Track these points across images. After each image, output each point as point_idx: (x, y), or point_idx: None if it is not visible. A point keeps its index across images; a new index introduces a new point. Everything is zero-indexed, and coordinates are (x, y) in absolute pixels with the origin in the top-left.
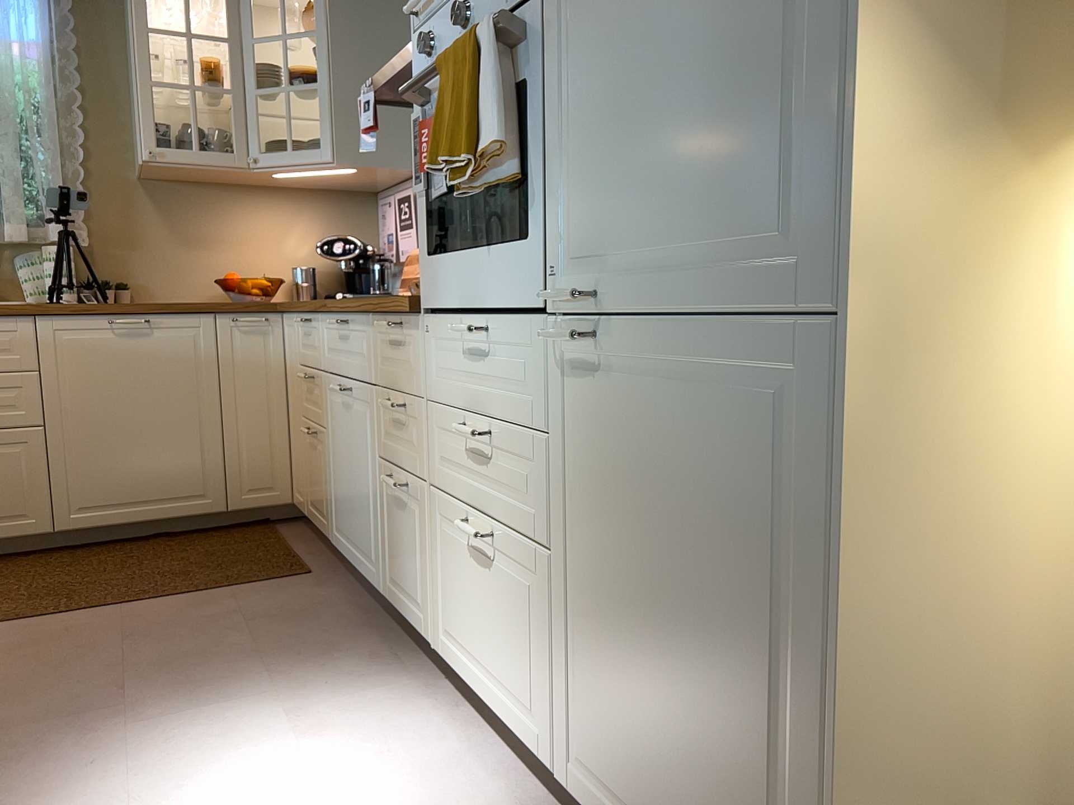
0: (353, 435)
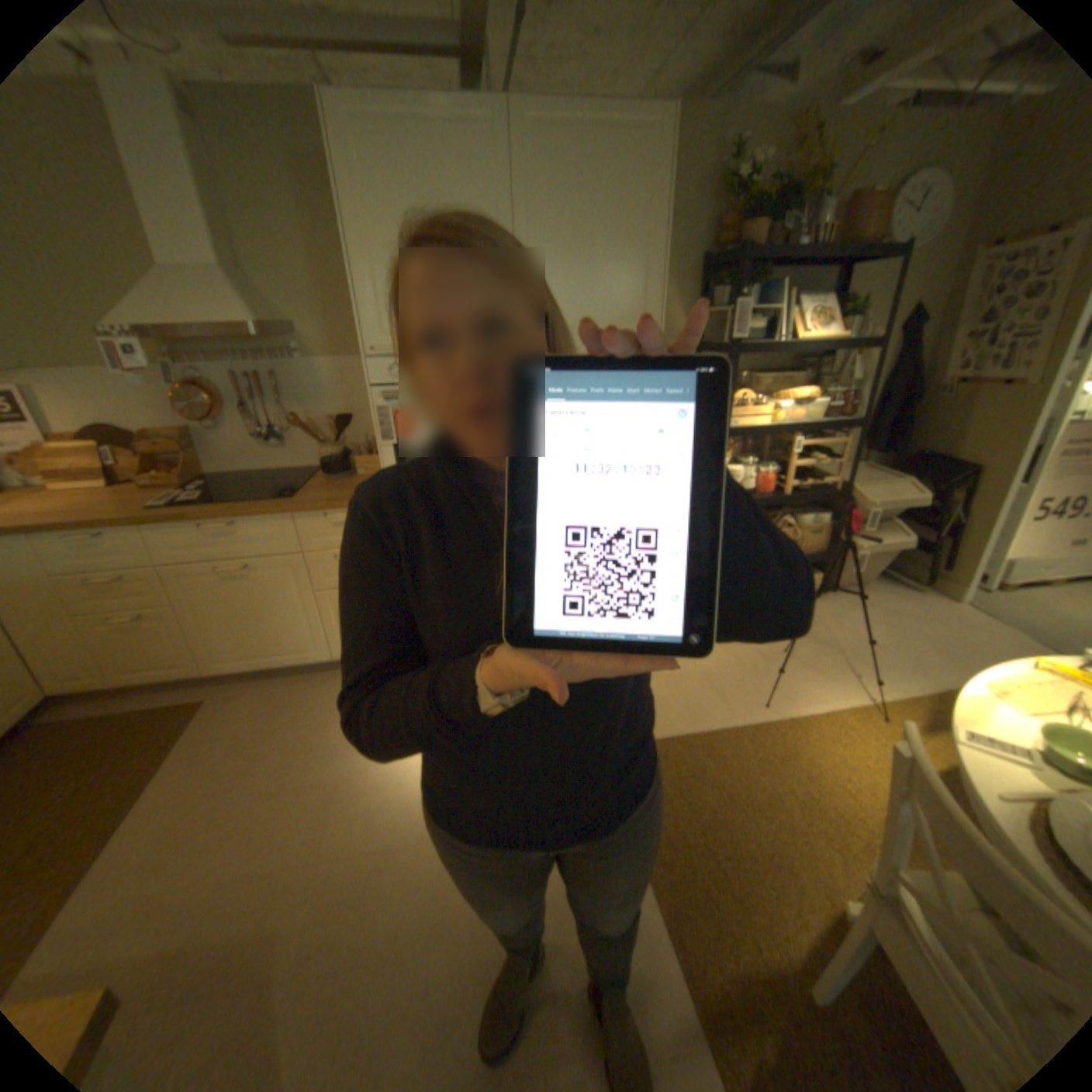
0: (254, 593)
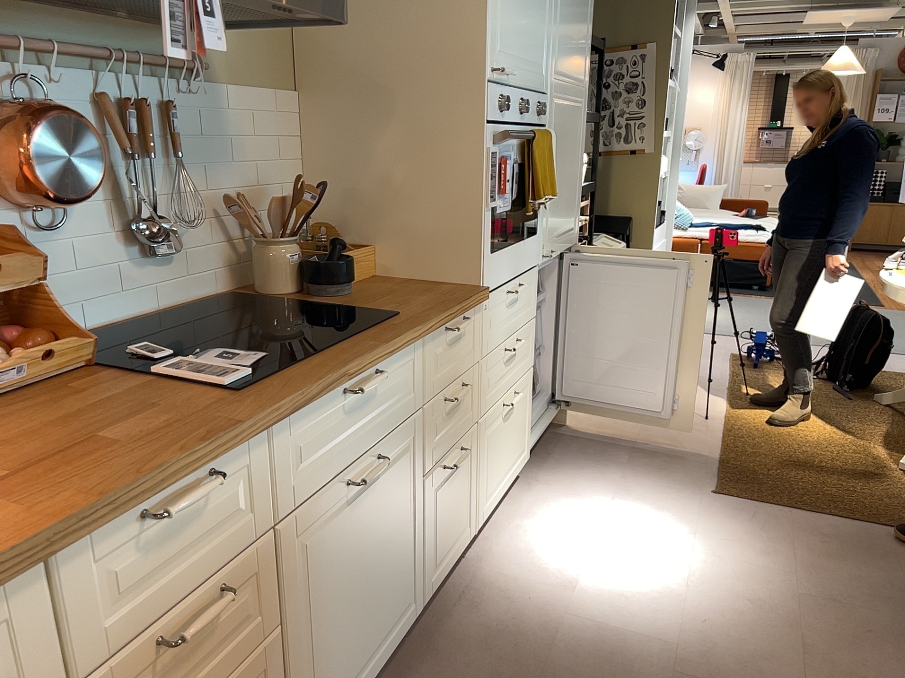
0: (375, 515)
